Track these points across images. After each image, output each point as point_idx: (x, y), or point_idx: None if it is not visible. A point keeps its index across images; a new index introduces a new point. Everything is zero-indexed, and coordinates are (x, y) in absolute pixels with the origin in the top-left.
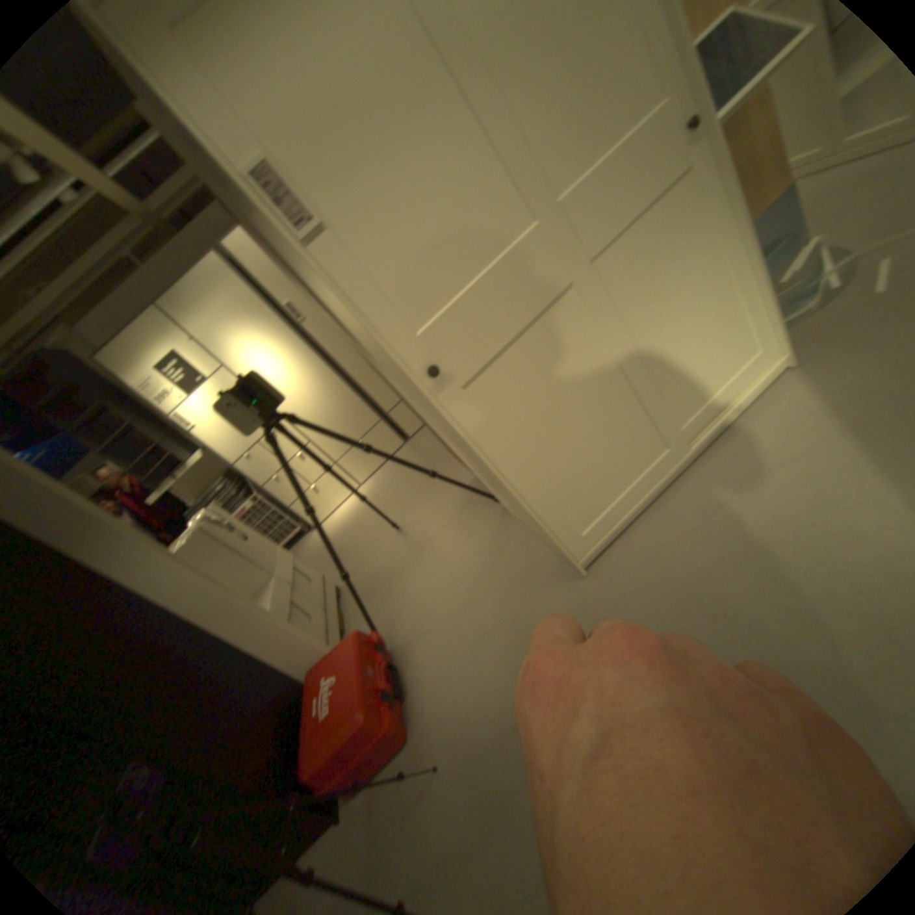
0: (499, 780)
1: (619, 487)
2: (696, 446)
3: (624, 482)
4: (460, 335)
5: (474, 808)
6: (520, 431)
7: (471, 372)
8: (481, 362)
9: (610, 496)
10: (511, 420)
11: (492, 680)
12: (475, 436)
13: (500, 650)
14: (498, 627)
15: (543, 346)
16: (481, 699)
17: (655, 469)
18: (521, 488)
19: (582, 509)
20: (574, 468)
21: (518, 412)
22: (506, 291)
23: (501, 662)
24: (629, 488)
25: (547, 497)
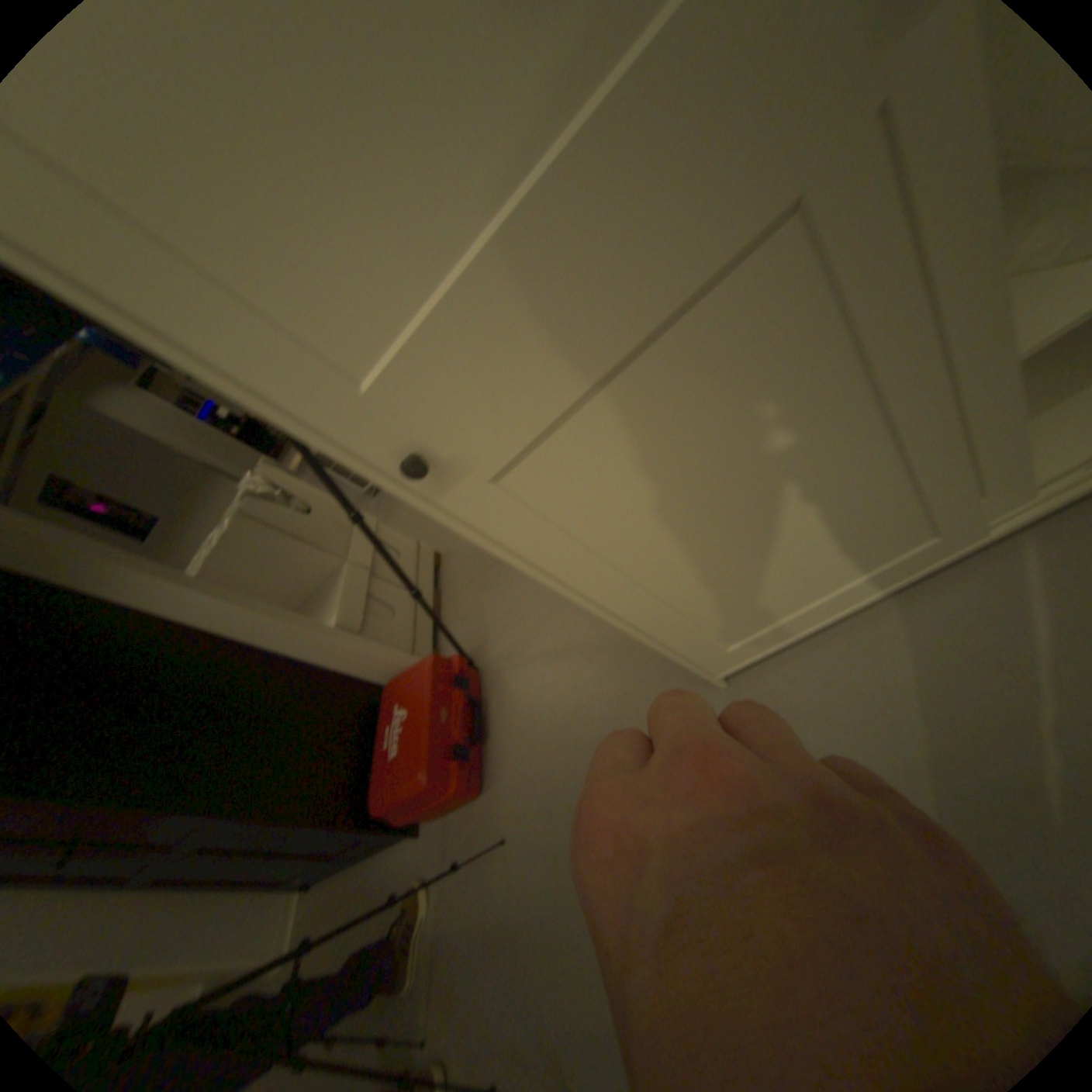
0: (560, 897)
1: (808, 596)
2: (999, 529)
3: (820, 589)
4: (463, 390)
5: (531, 910)
6: (617, 540)
7: (502, 459)
8: (523, 438)
9: (786, 608)
10: (598, 526)
11: (574, 774)
12: (524, 557)
13: (591, 739)
14: (594, 705)
15: (681, 386)
16: (559, 791)
17: (891, 570)
18: (617, 614)
19: (729, 625)
20: (723, 580)
21: (615, 513)
22: (577, 264)
23: (589, 757)
24: (827, 595)
25: (665, 620)
